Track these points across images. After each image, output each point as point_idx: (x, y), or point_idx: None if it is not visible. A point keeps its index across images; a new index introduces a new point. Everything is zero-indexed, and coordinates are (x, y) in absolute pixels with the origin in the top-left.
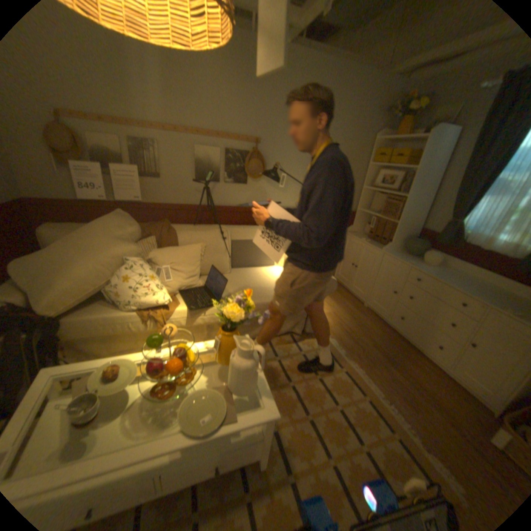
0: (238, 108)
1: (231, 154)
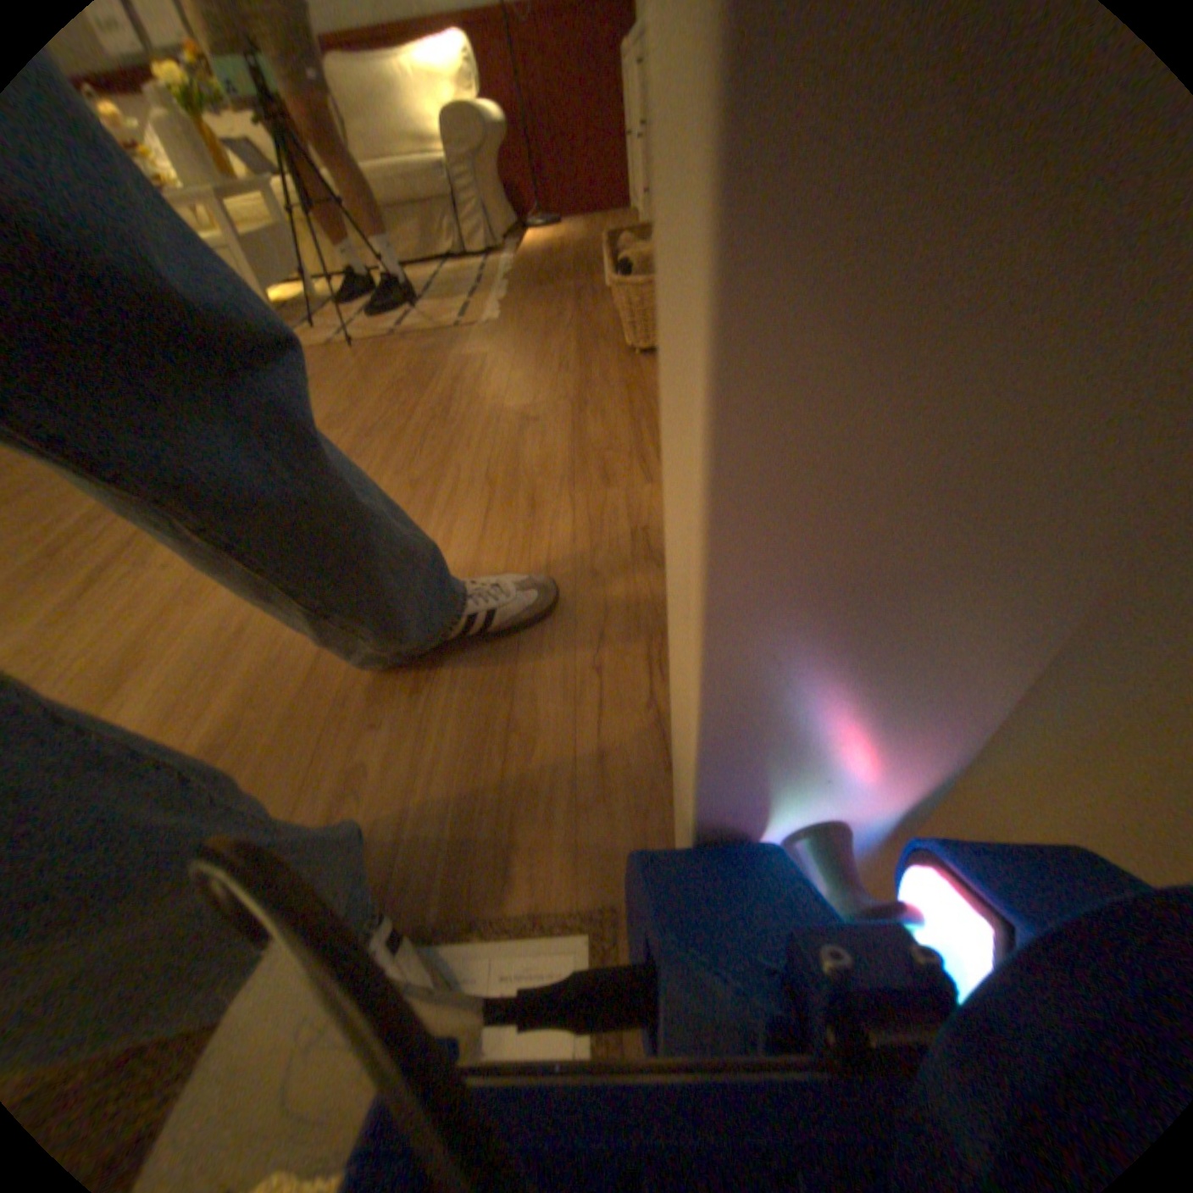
0: None
1: None
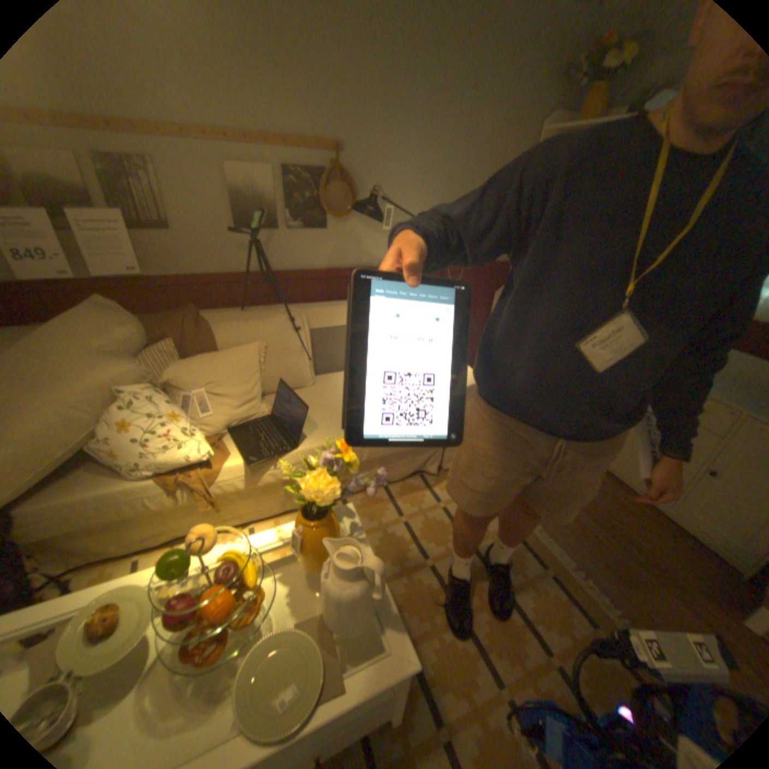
0: (295, 80)
1: (293, 173)
